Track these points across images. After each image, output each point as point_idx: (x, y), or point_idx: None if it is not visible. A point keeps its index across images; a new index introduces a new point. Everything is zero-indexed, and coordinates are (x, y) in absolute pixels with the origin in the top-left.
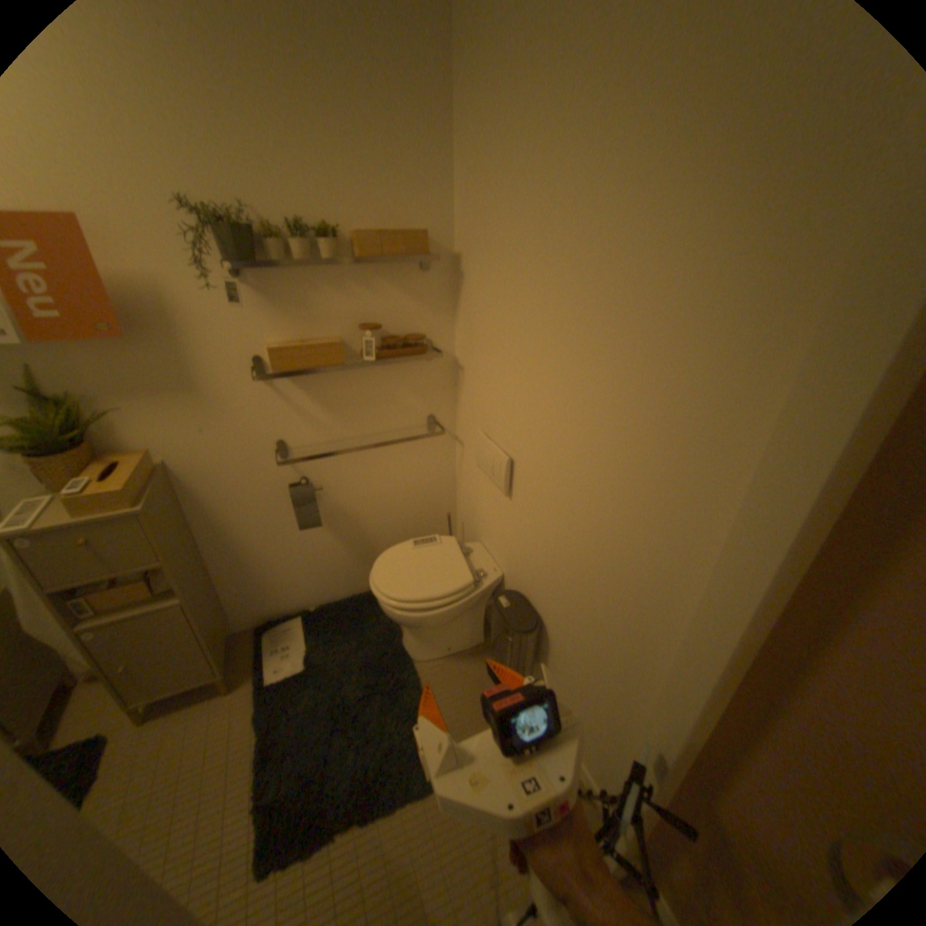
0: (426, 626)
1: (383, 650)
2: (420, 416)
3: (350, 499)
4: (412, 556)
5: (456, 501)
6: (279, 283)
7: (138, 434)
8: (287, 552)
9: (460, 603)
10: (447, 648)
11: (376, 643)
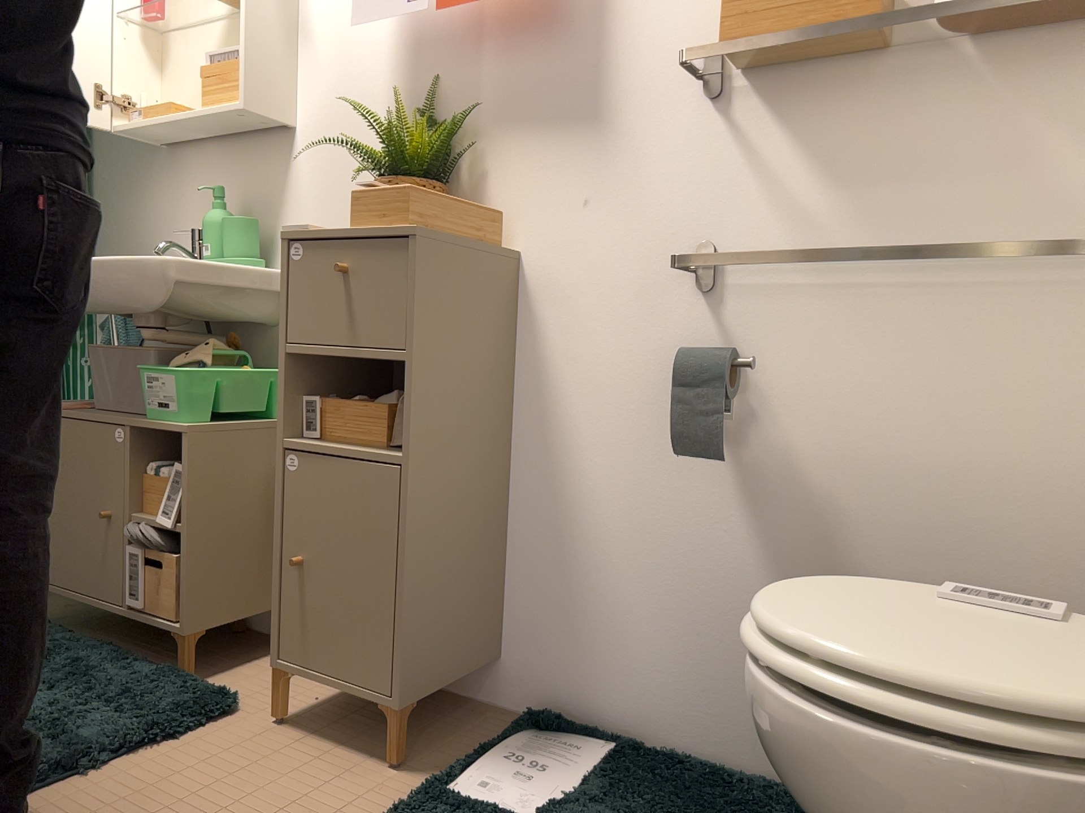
0: (856, 801)
1: None
2: None
3: (830, 450)
4: (927, 604)
5: None
6: None
7: (506, 196)
8: (649, 543)
9: (1032, 775)
10: None
11: None
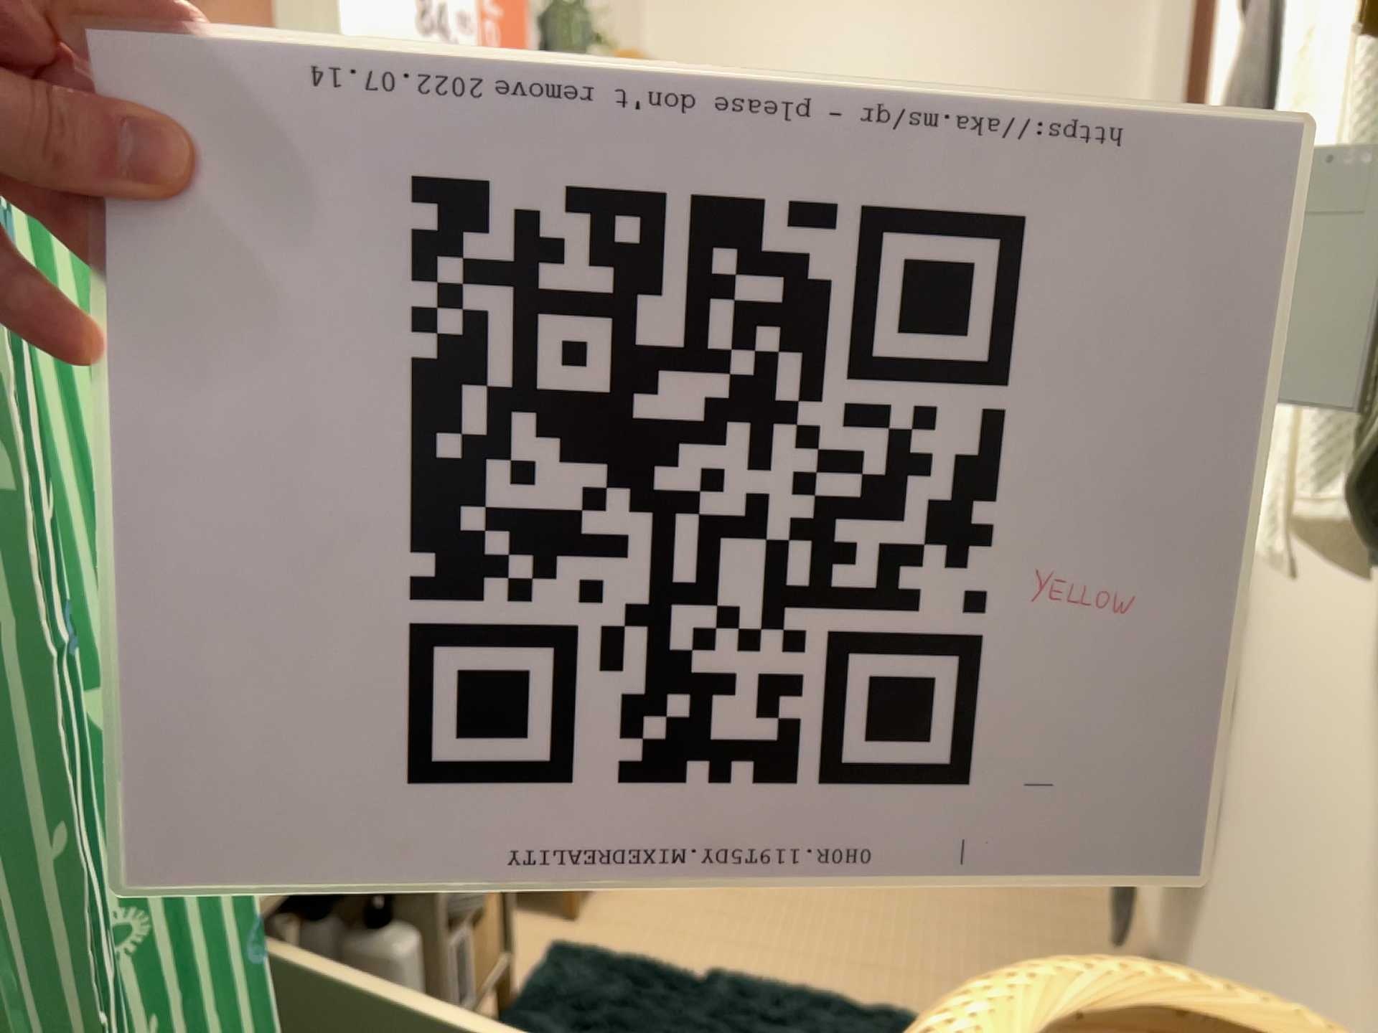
0: None
1: None
2: None
3: None
4: None
5: None
6: None
7: None
8: None
9: None
10: None
11: None
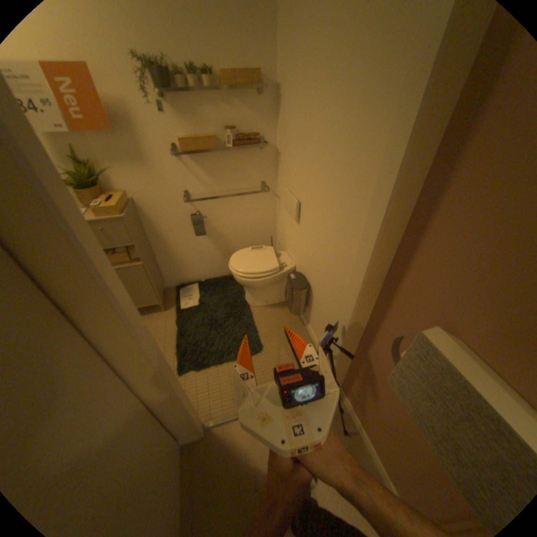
0: (254, 286)
1: (235, 300)
2: (257, 182)
3: (221, 226)
4: (250, 254)
5: (276, 232)
6: (183, 103)
7: (120, 183)
8: (191, 250)
9: (271, 277)
10: (266, 301)
11: (232, 297)
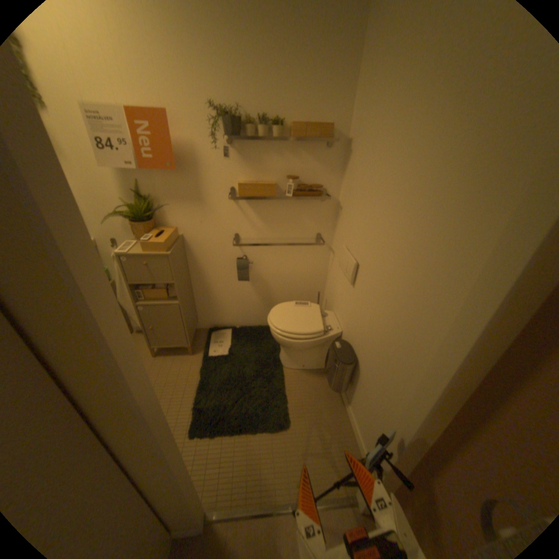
0: (292, 348)
1: (268, 357)
2: (312, 233)
3: (266, 273)
4: (292, 309)
5: (325, 287)
6: (250, 150)
7: (175, 220)
8: (231, 294)
9: (313, 340)
10: (302, 365)
11: (266, 352)
